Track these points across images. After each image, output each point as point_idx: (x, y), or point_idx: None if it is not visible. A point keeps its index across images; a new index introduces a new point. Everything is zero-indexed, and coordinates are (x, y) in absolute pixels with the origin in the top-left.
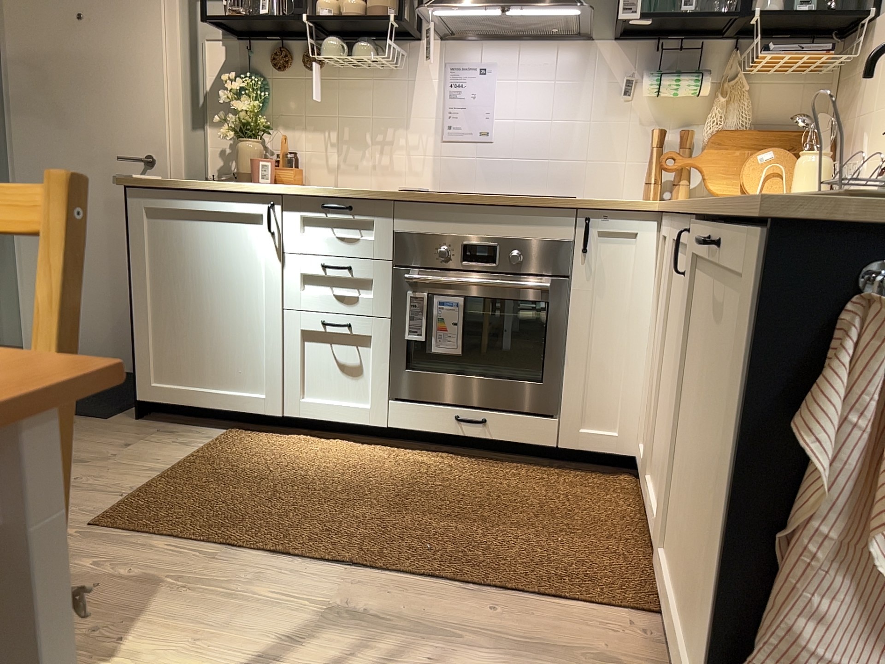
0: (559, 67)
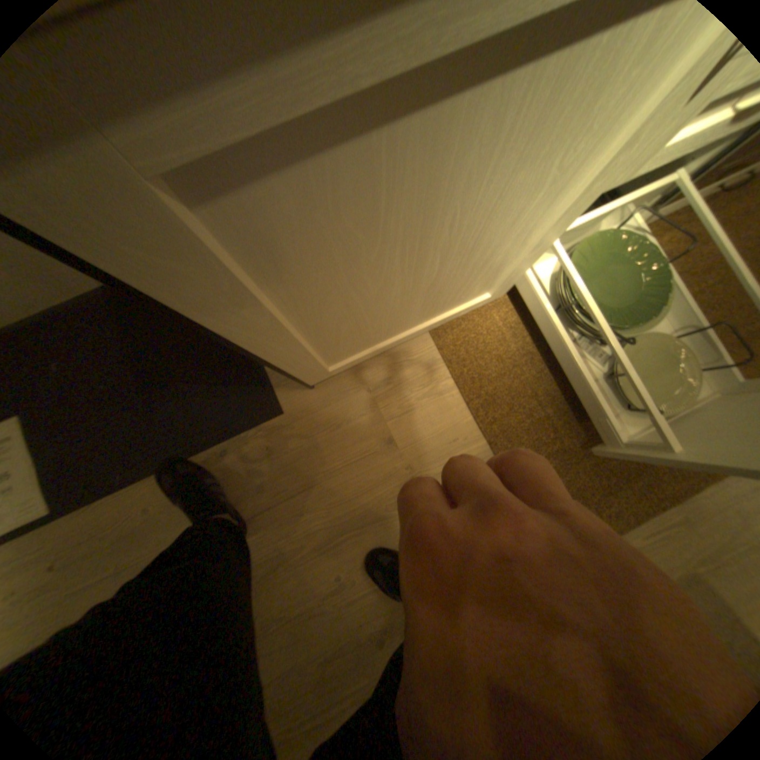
0: None
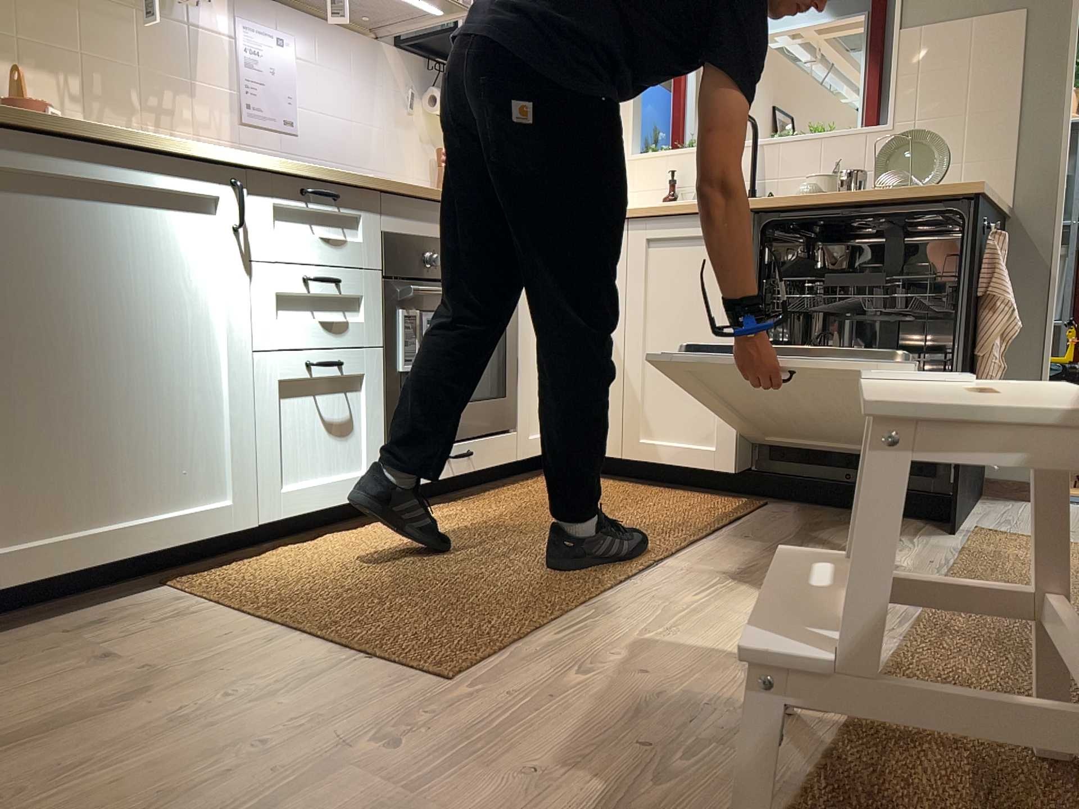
0: (356, 59)
